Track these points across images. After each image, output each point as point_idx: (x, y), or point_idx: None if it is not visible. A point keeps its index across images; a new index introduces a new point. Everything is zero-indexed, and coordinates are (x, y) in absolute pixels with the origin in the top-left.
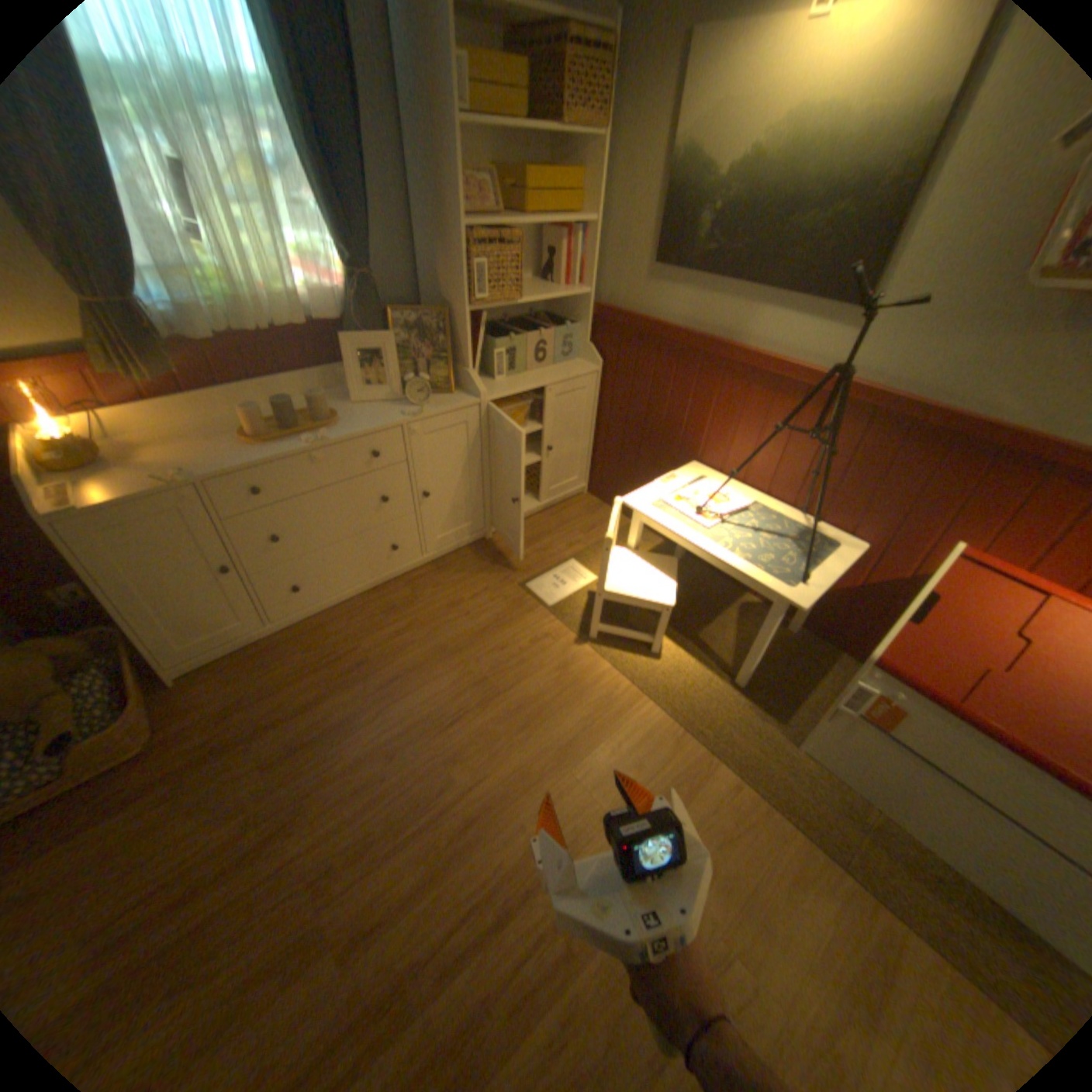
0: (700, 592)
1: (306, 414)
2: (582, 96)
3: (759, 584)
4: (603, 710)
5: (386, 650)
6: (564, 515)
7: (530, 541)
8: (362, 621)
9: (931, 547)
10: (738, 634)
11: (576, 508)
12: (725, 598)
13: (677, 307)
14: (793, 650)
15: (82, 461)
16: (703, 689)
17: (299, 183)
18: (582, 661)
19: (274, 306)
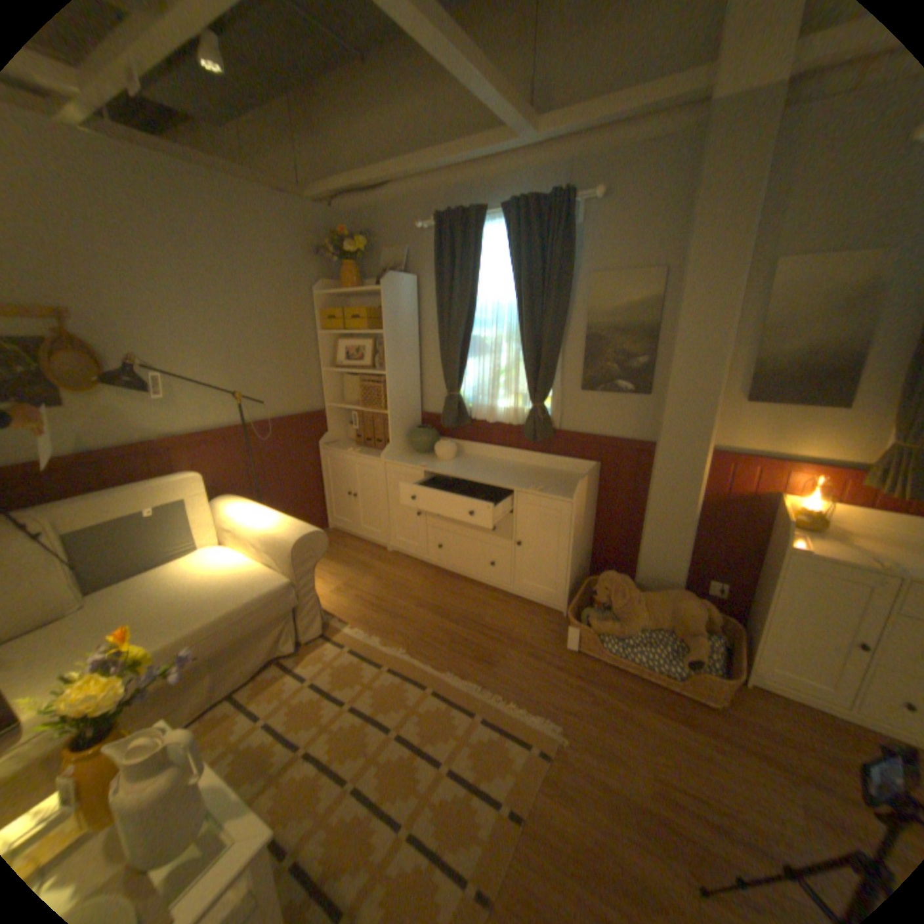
0: None
1: None
2: None
3: None
4: None
5: None
6: None
7: None
8: None
9: None
10: None
11: None
12: None
13: None
14: None
15: (819, 528)
16: None
17: None
18: None
19: None
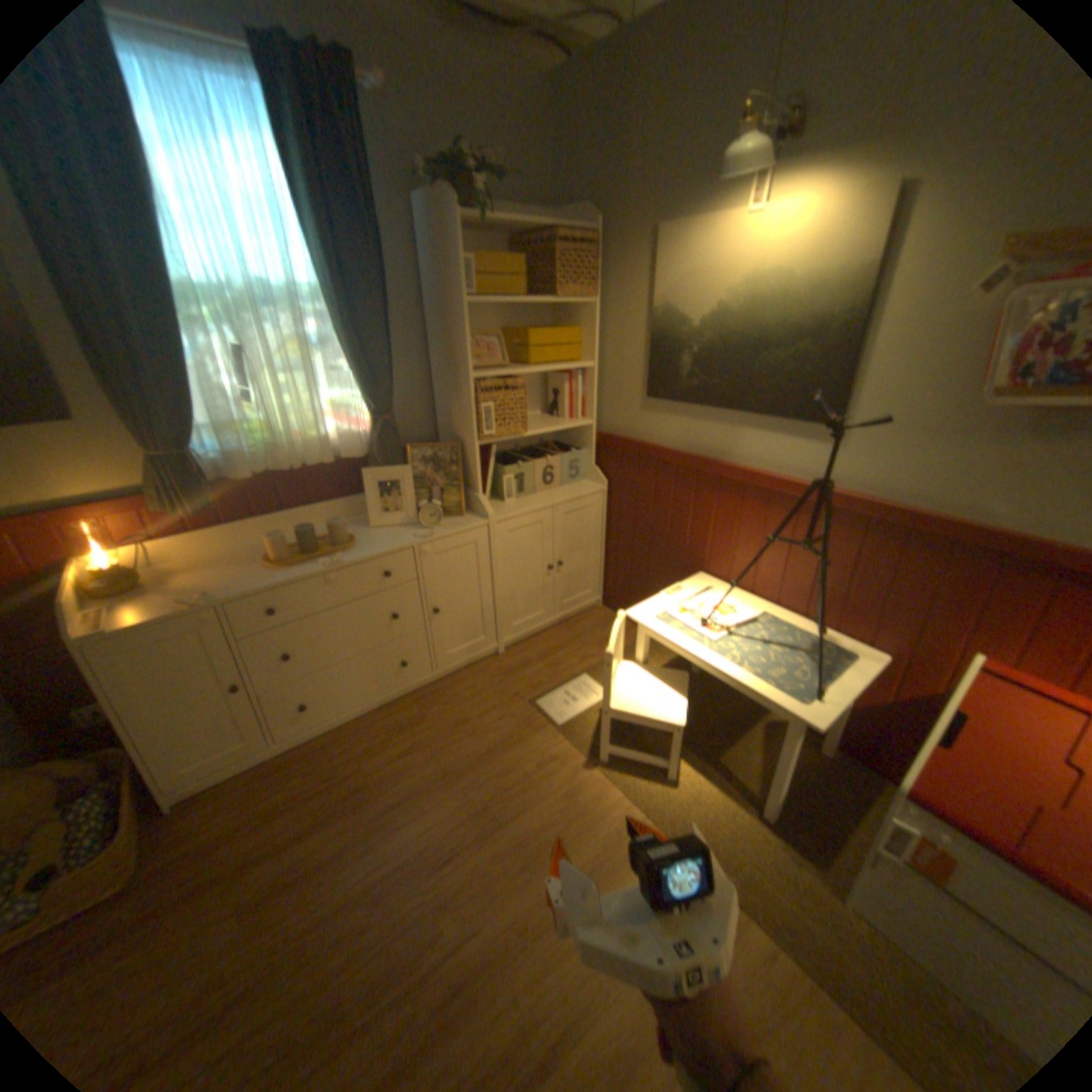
0: (721, 710)
1: (328, 540)
2: (575, 276)
3: (771, 702)
4: (613, 850)
5: (386, 776)
6: (578, 628)
7: (542, 656)
8: (366, 743)
9: (959, 660)
10: (765, 759)
11: (591, 622)
12: (749, 718)
13: (670, 433)
14: (830, 779)
15: (122, 589)
16: (728, 826)
17: (337, 356)
18: (591, 790)
19: (309, 450)
